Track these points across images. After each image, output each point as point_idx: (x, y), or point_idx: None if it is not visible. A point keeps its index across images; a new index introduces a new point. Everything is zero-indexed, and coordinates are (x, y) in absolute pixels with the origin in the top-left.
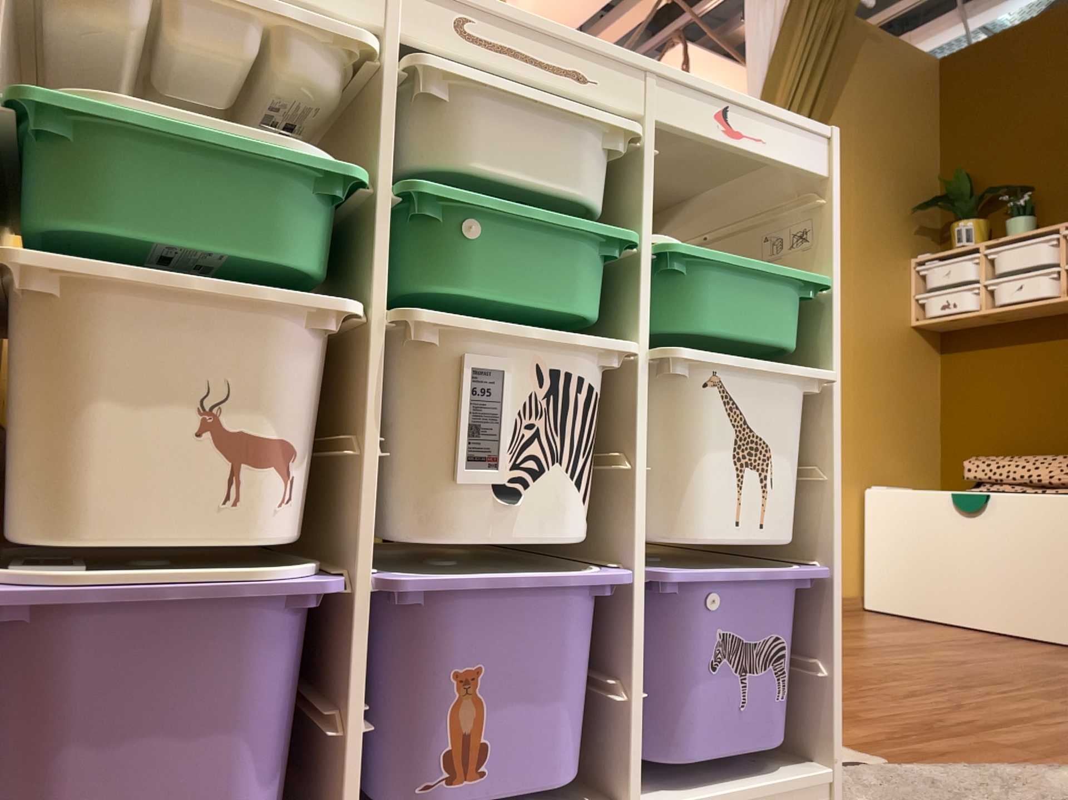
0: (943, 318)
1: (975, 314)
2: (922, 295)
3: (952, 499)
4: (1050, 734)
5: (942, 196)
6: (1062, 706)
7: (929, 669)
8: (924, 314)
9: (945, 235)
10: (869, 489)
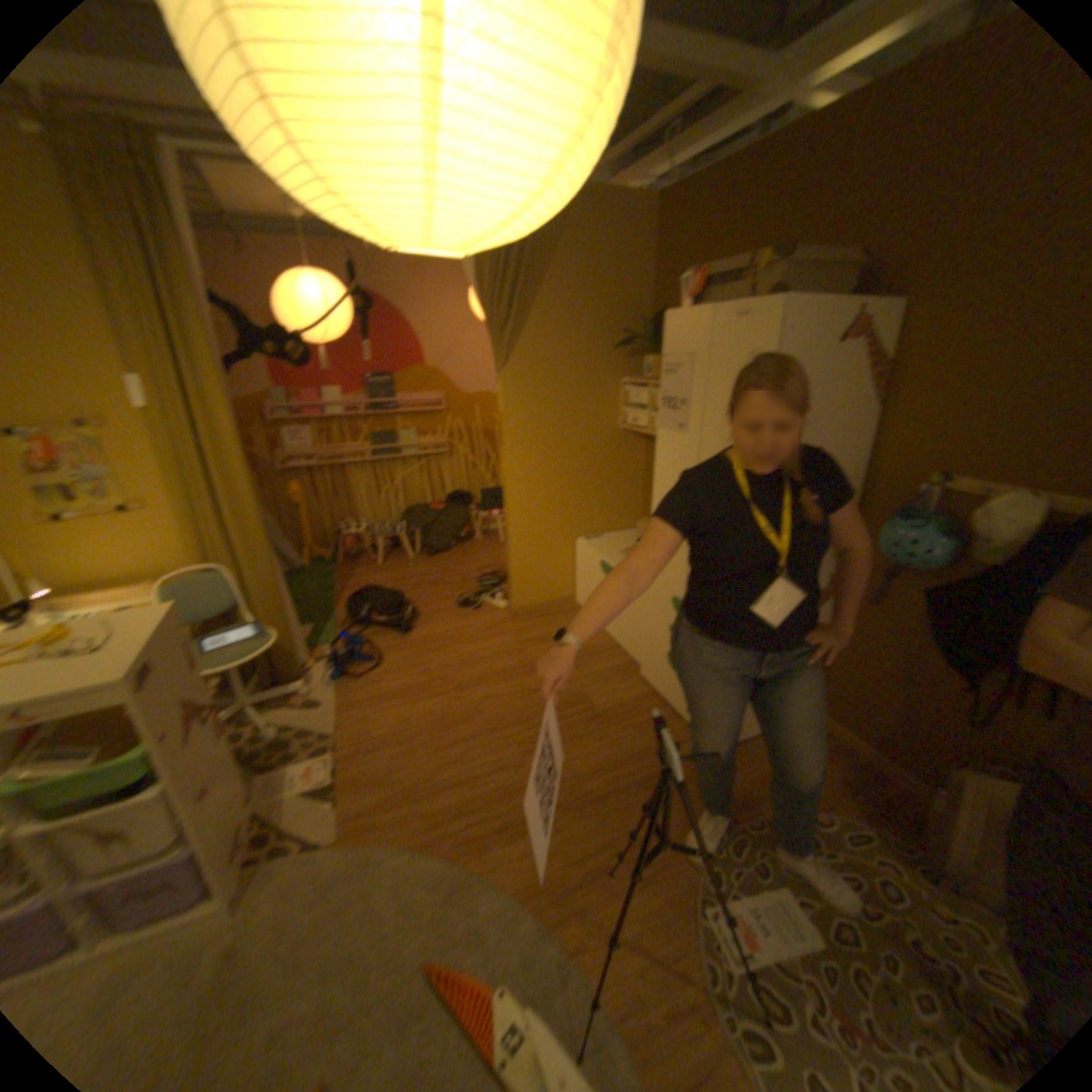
0: (634, 431)
1: (647, 434)
2: (627, 409)
3: (600, 570)
4: (458, 809)
5: (645, 330)
6: (513, 766)
7: (500, 712)
8: (629, 423)
9: (644, 364)
10: (576, 545)
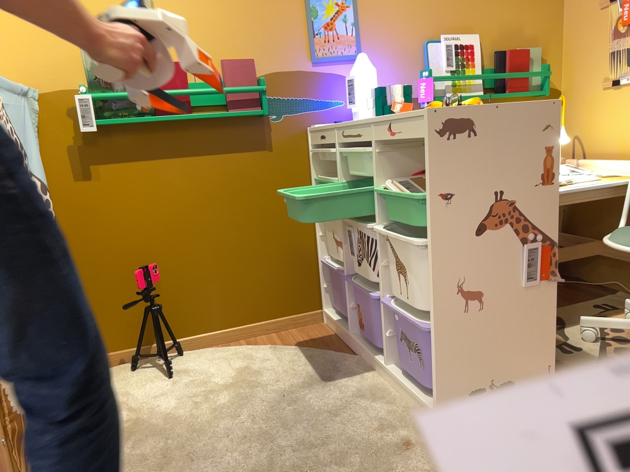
0: None
1: None
2: None
3: None
4: None
5: None
6: None
7: None
8: None
9: None
10: None
